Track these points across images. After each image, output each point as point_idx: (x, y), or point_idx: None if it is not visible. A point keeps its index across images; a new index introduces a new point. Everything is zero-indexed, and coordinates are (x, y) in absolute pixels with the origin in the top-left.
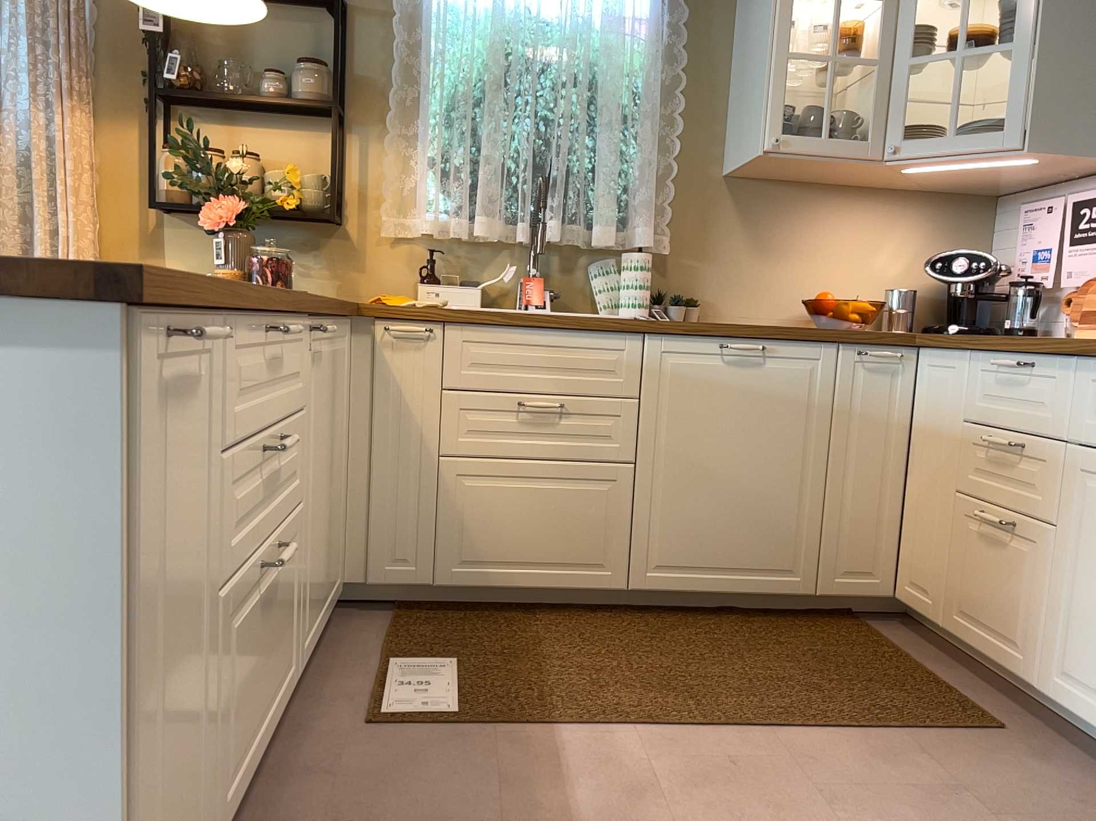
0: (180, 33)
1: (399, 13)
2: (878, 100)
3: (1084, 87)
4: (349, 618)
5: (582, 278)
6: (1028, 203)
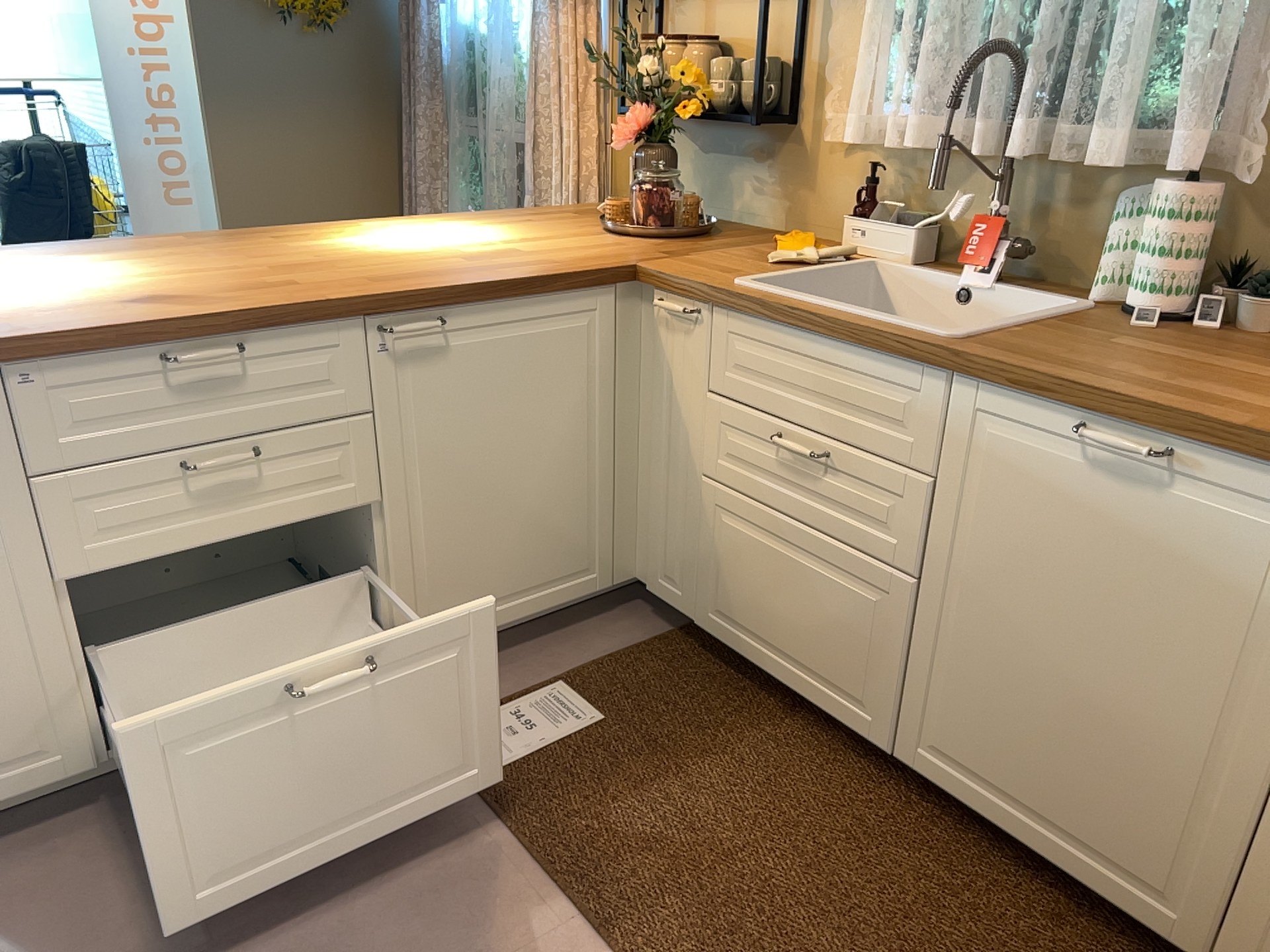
0: None
1: None
2: None
3: None
4: (627, 617)
5: (1100, 222)
6: None
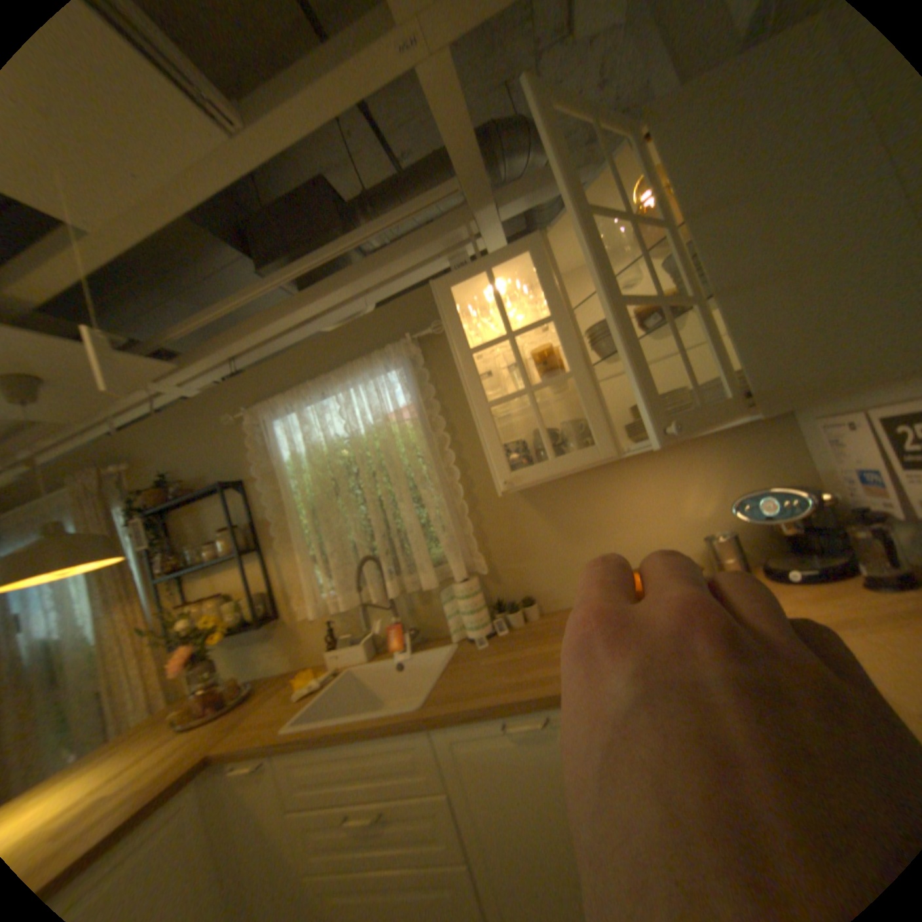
0: (174, 533)
1: (261, 477)
2: (589, 407)
3: (807, 315)
4: None
5: (440, 605)
6: (823, 414)
